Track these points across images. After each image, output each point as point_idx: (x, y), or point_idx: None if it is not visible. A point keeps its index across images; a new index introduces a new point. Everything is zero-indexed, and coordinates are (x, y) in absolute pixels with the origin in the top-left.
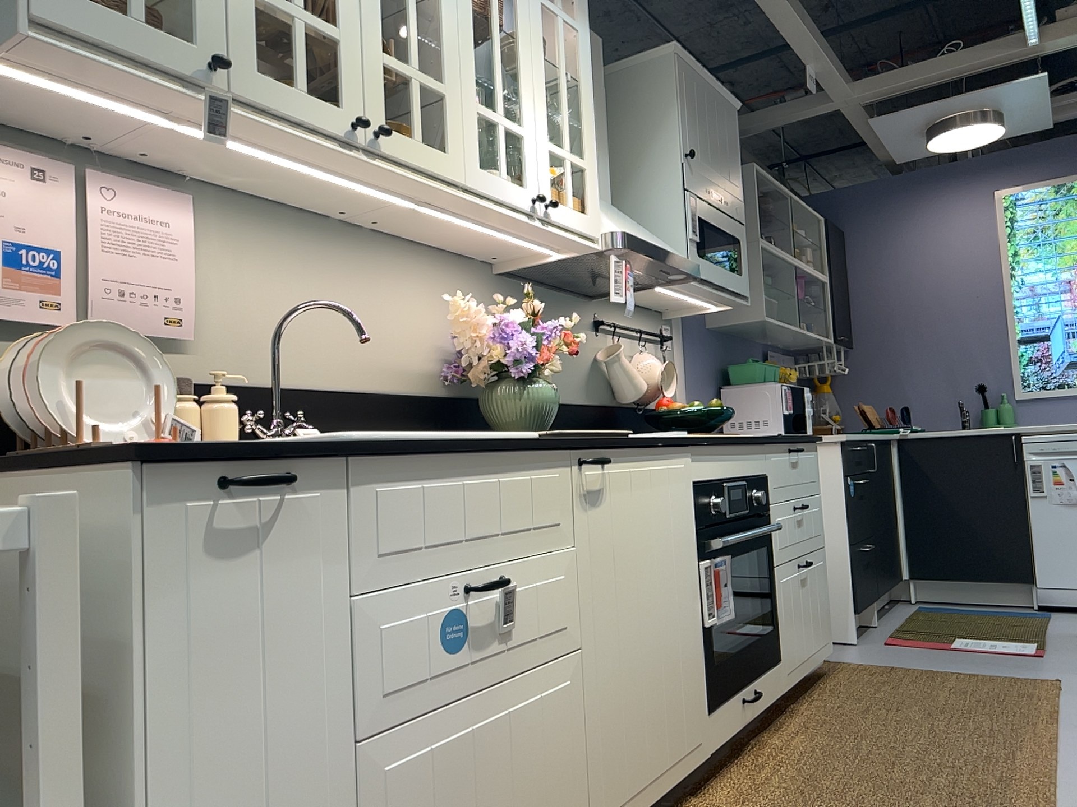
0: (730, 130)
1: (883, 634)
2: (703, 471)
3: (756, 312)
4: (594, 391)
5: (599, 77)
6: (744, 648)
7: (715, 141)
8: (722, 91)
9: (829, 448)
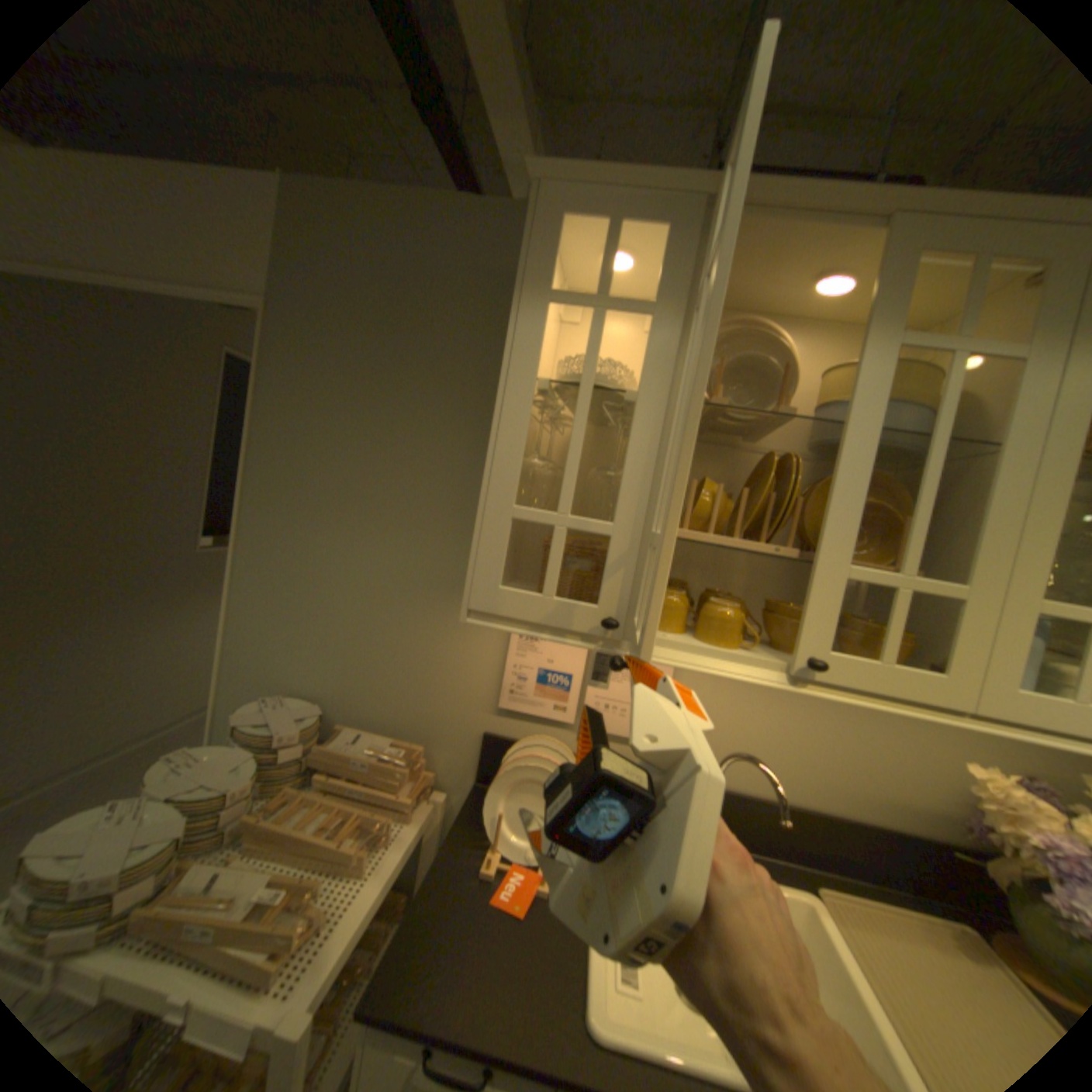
0: None
1: None
2: None
3: None
4: None
5: None
6: None
7: None
8: None
9: None
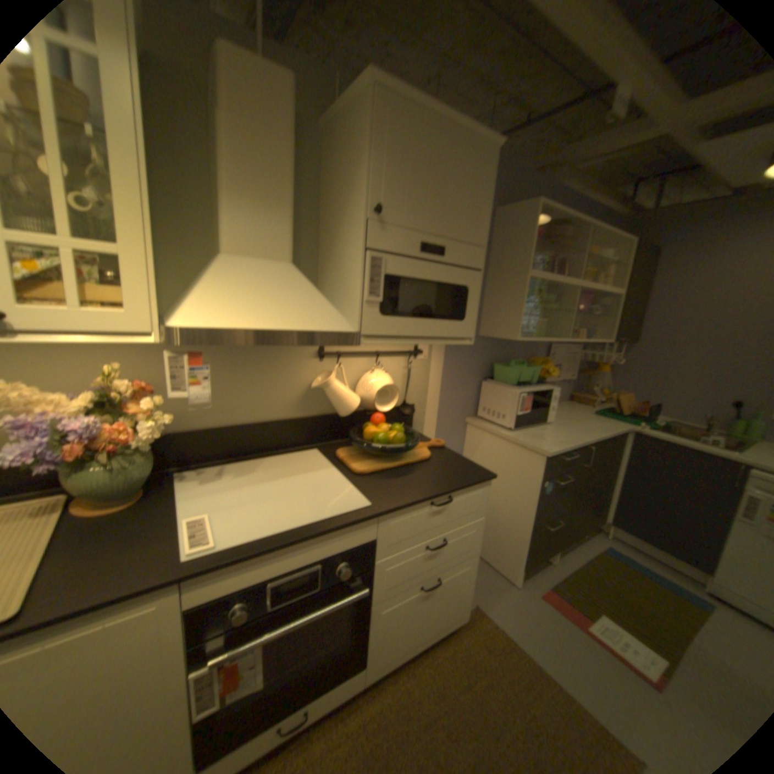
0: (477, 168)
1: (551, 581)
2: (212, 591)
3: (513, 332)
4: (308, 404)
5: (276, 117)
6: (288, 692)
7: (441, 184)
8: (470, 121)
9: (537, 455)
